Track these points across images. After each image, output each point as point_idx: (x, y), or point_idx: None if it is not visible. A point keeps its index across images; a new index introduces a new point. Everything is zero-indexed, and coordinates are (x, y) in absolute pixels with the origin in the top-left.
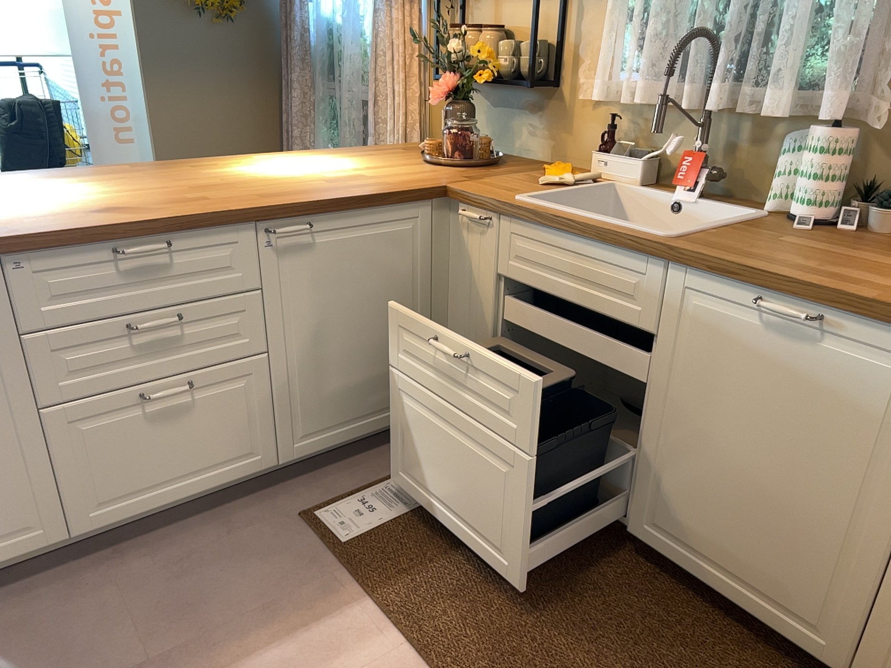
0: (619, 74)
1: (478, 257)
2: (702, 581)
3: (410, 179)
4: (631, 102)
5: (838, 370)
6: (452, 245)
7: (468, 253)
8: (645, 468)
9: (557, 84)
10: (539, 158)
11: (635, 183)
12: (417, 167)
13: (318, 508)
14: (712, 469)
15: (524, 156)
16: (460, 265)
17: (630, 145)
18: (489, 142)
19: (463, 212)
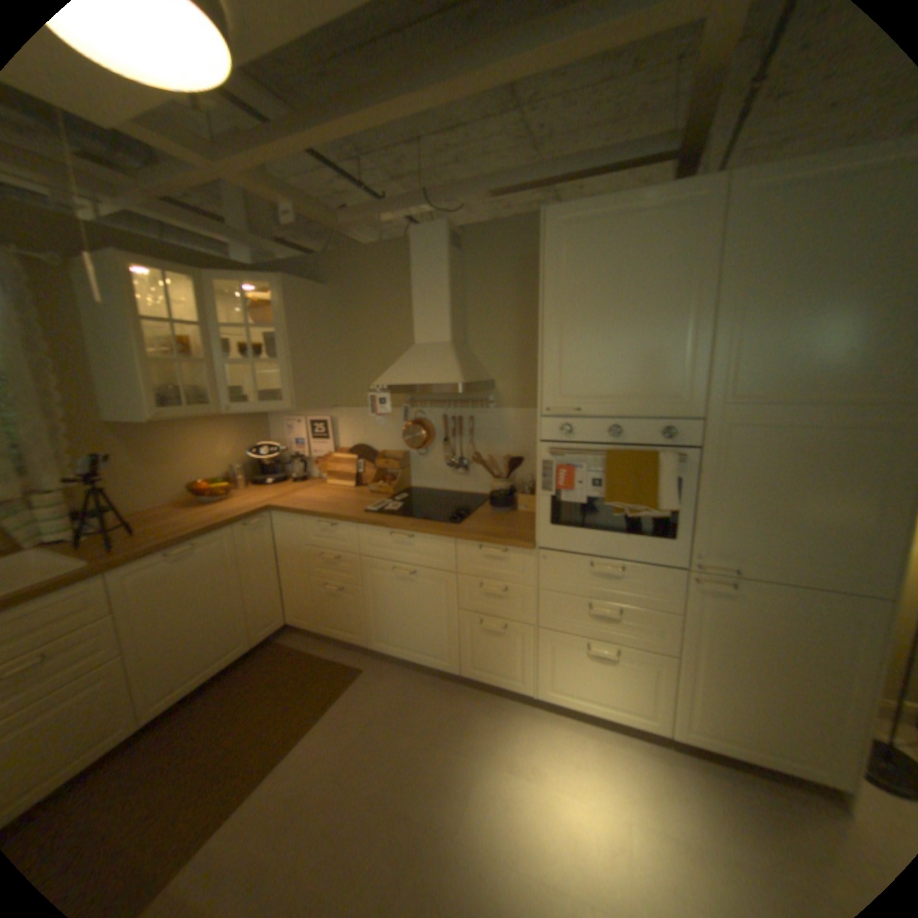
0: None
1: None
2: (190, 692)
3: None
4: None
5: (202, 558)
6: None
7: None
8: (135, 684)
9: None
10: None
11: None
12: None
13: None
14: (172, 641)
15: None
16: None
17: None
18: None
19: None
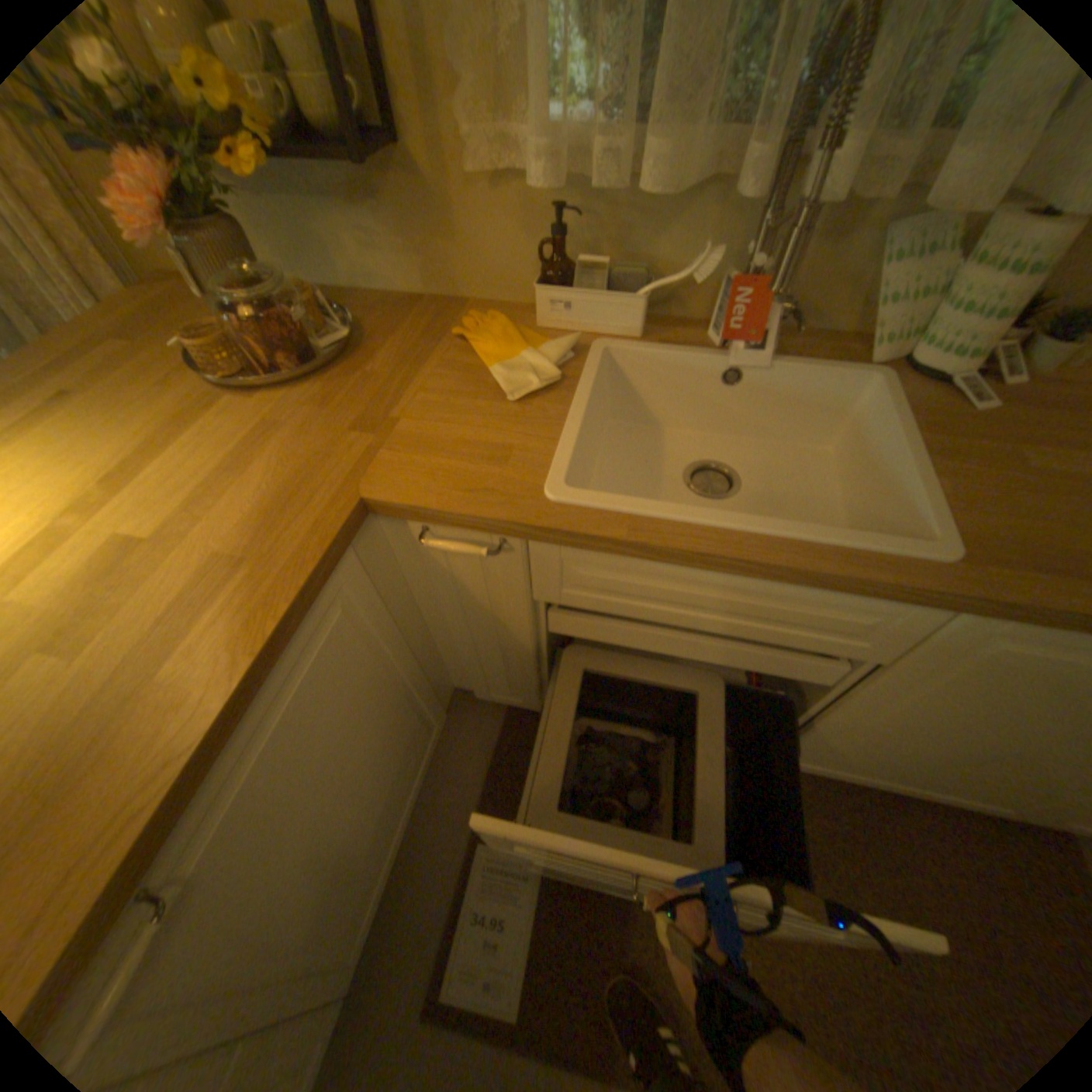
0: (561, 100)
1: (483, 582)
2: (867, 786)
3: (261, 500)
4: (617, 176)
5: None
6: (404, 560)
7: (455, 577)
8: (815, 741)
9: (396, 129)
10: (400, 286)
11: (635, 331)
12: (217, 418)
13: (436, 985)
14: (933, 748)
15: (367, 284)
16: (441, 589)
17: (607, 259)
18: (313, 292)
19: (440, 545)
